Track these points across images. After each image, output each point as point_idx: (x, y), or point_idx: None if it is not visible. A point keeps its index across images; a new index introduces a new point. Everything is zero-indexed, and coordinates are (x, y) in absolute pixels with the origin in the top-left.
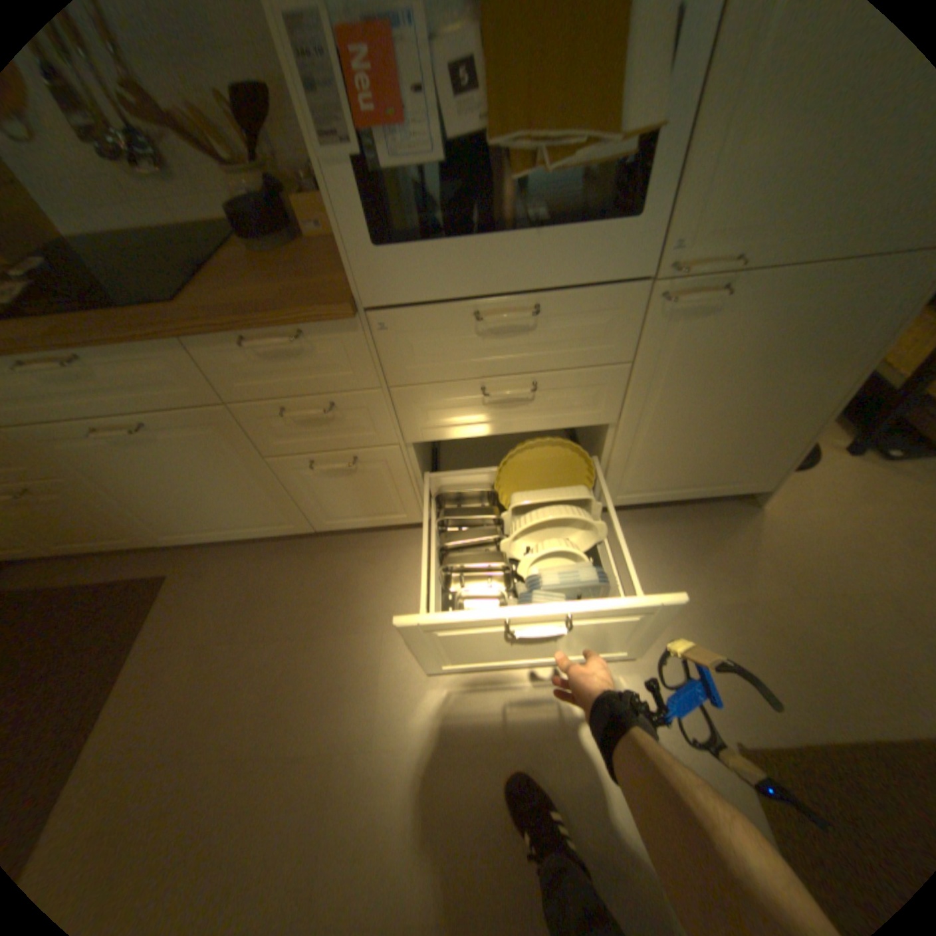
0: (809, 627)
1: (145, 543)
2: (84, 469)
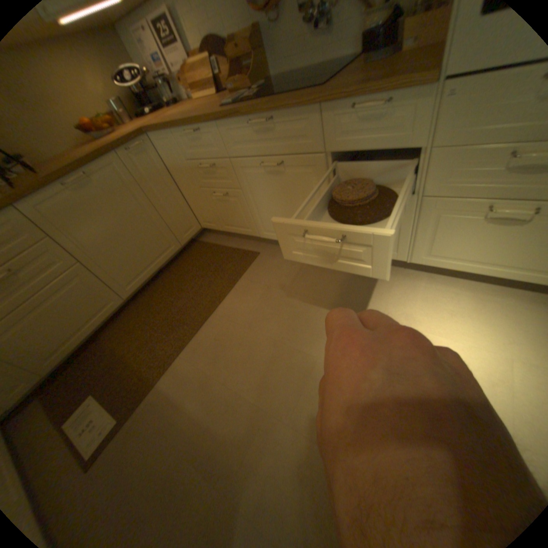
0: None
1: (257, 234)
2: (250, 186)
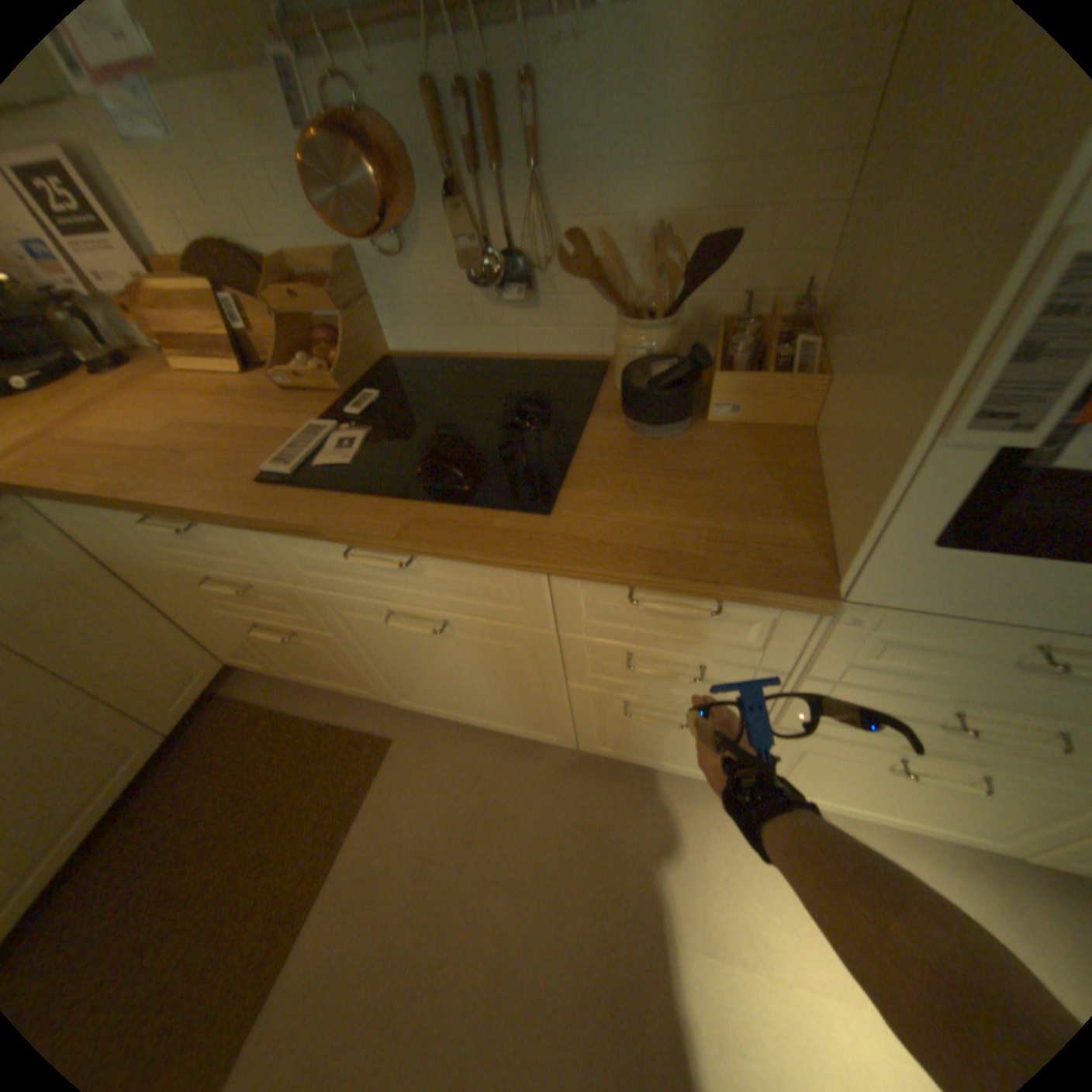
0: None
1: (381, 699)
2: (359, 635)
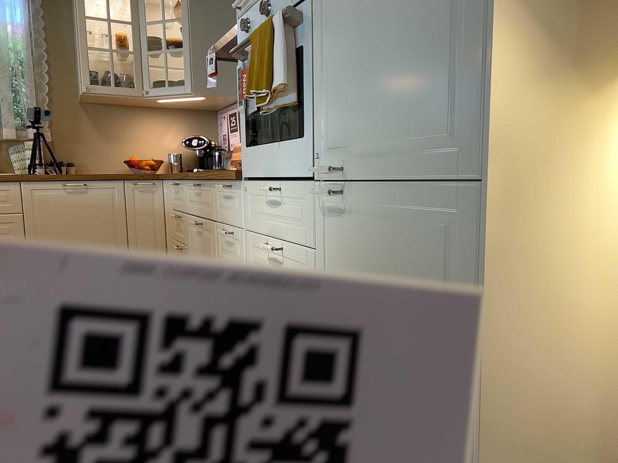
0: None
1: None
2: (191, 244)
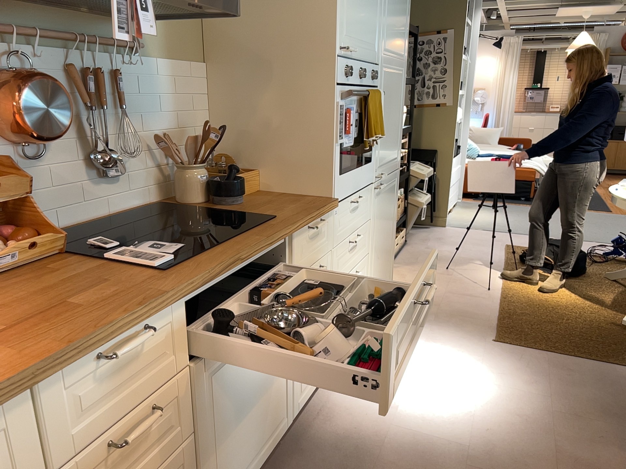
0: (451, 309)
1: None
2: (211, 404)
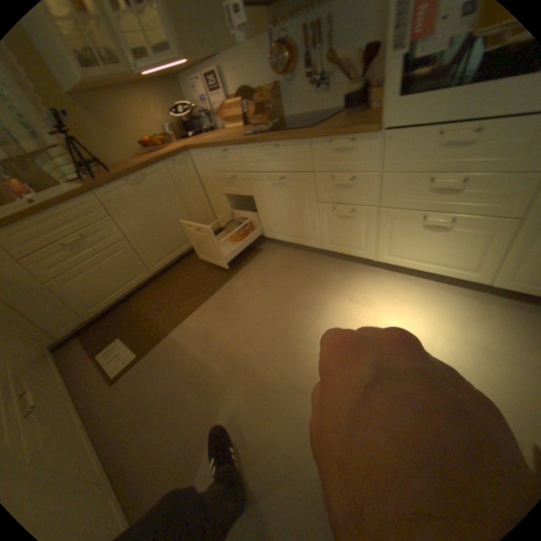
0: None
1: (261, 233)
2: (259, 193)
